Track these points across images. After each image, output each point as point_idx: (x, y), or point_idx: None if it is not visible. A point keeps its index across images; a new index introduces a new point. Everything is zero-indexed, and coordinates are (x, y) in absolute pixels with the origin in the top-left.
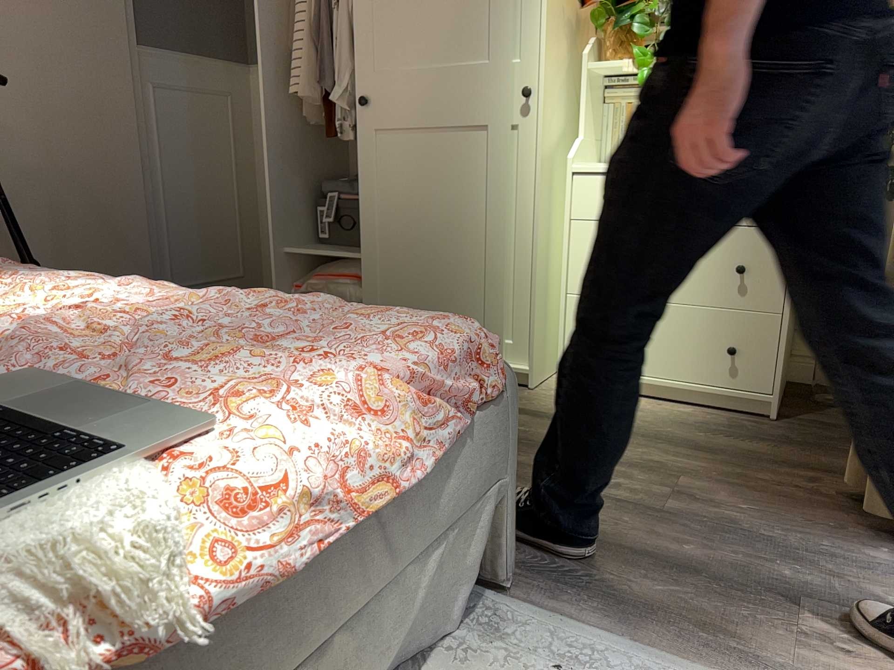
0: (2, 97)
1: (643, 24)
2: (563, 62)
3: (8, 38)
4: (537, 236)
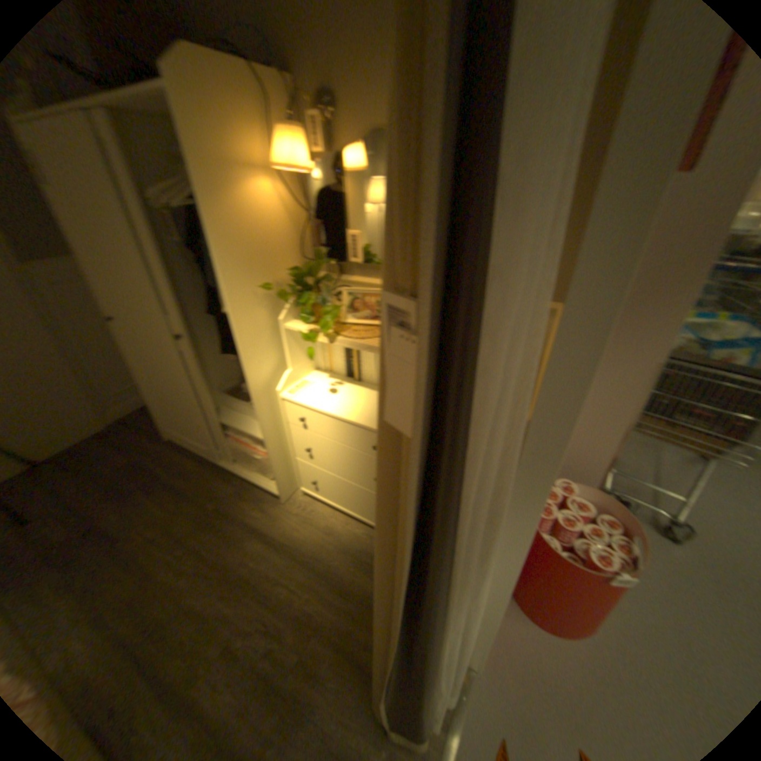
0: None
1: (304, 313)
2: (264, 325)
3: None
4: (263, 436)
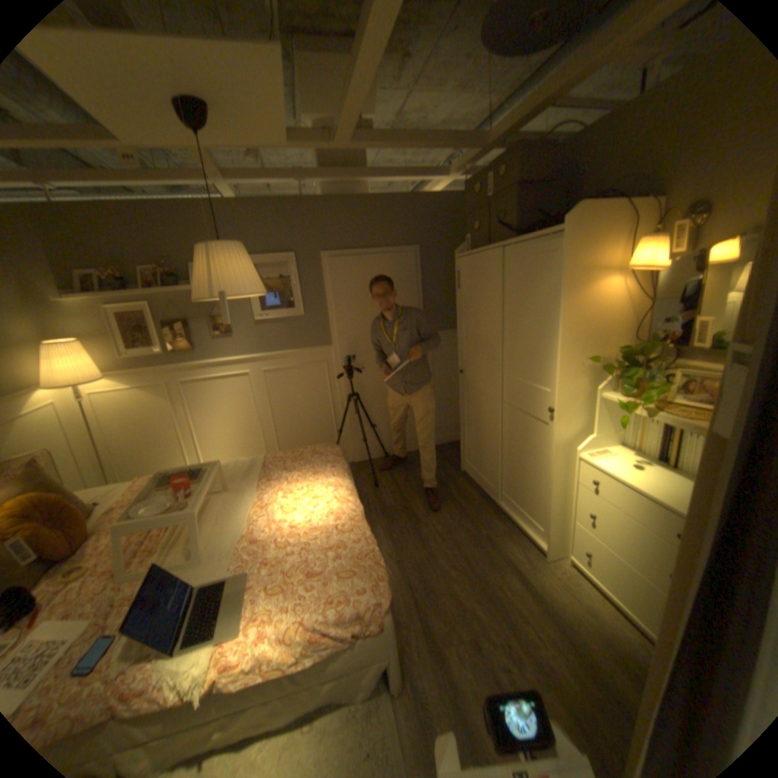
0: (369, 366)
1: (630, 385)
2: (584, 391)
3: (372, 345)
4: (552, 487)
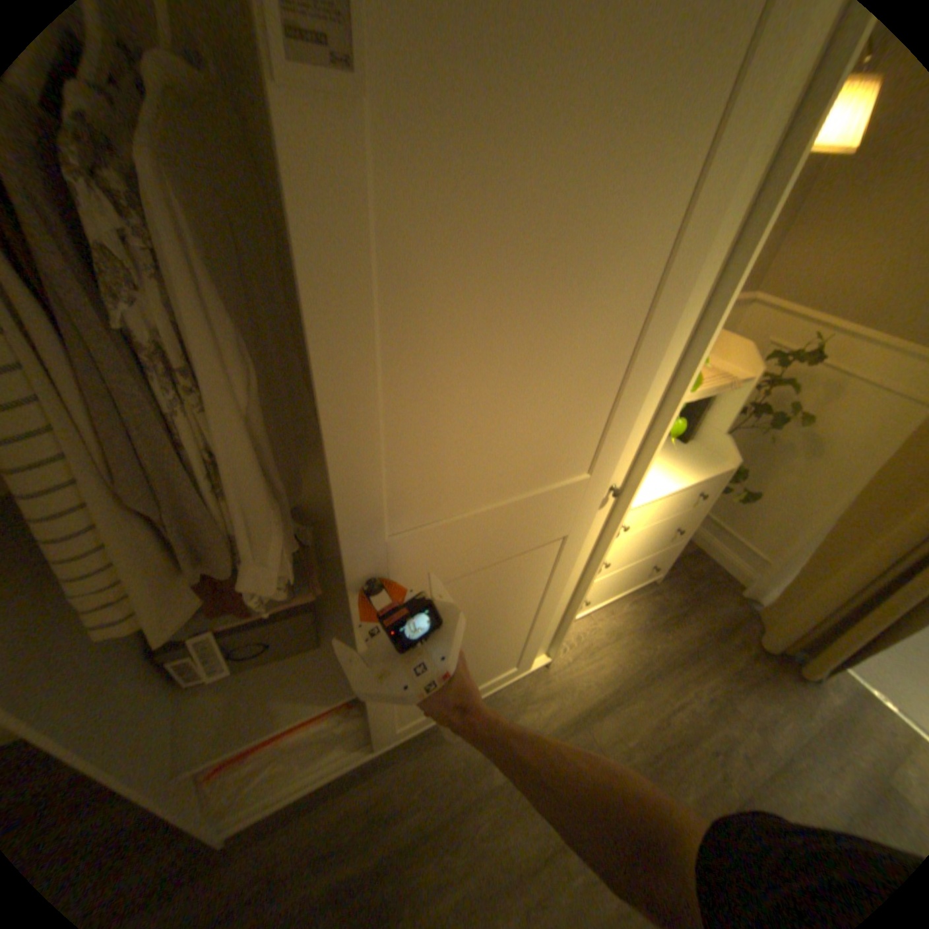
0: None
1: None
2: None
3: None
4: (586, 592)
